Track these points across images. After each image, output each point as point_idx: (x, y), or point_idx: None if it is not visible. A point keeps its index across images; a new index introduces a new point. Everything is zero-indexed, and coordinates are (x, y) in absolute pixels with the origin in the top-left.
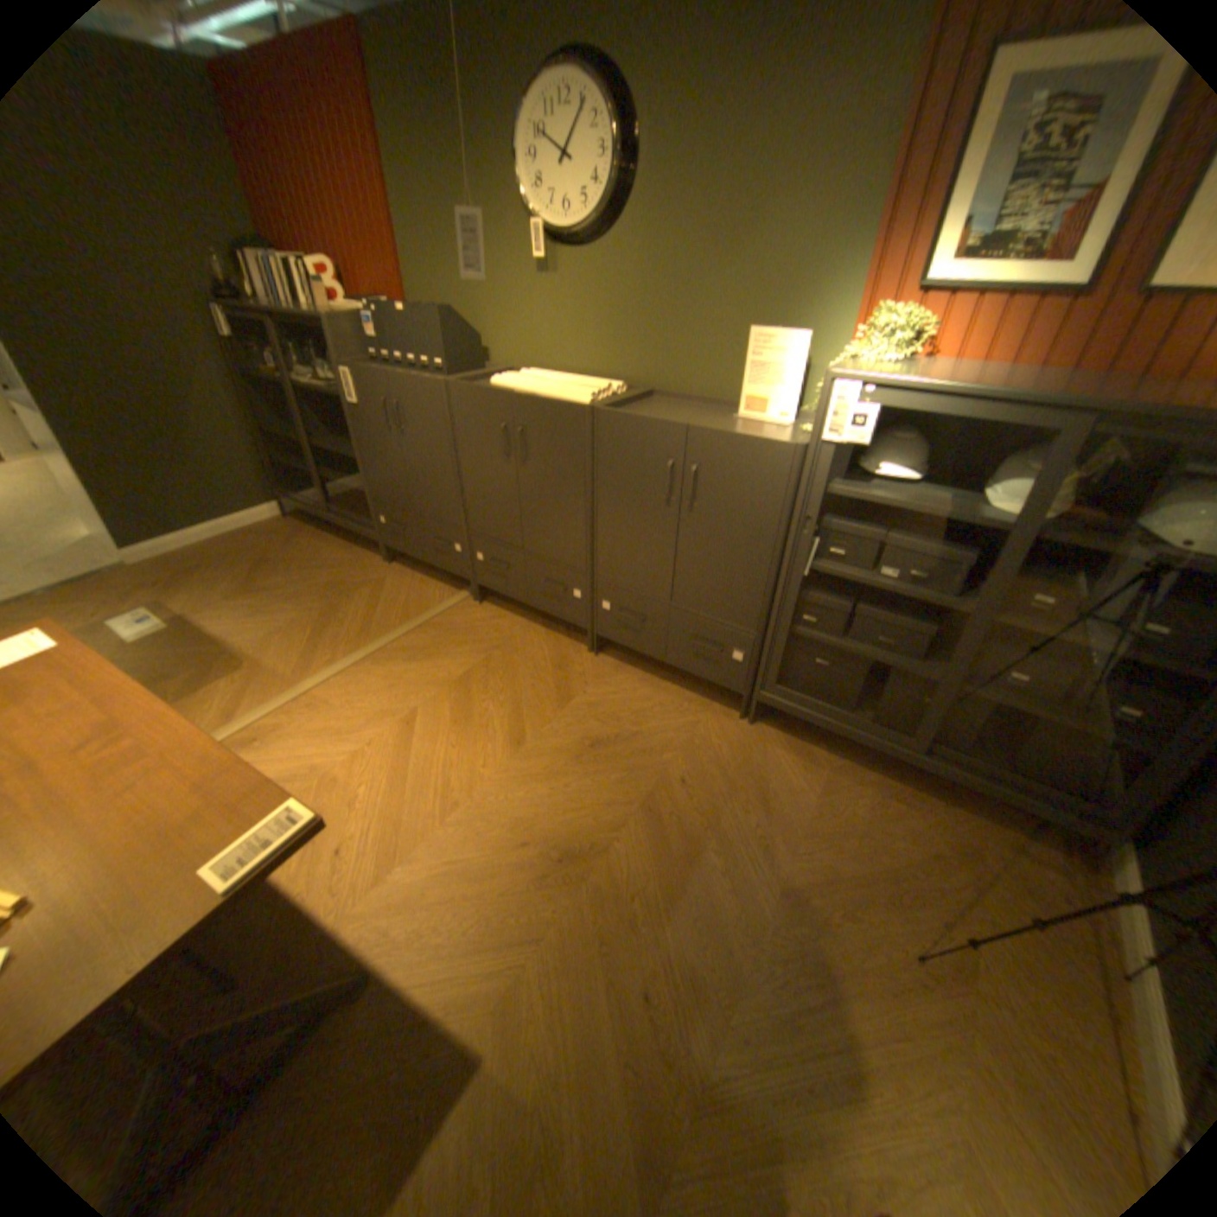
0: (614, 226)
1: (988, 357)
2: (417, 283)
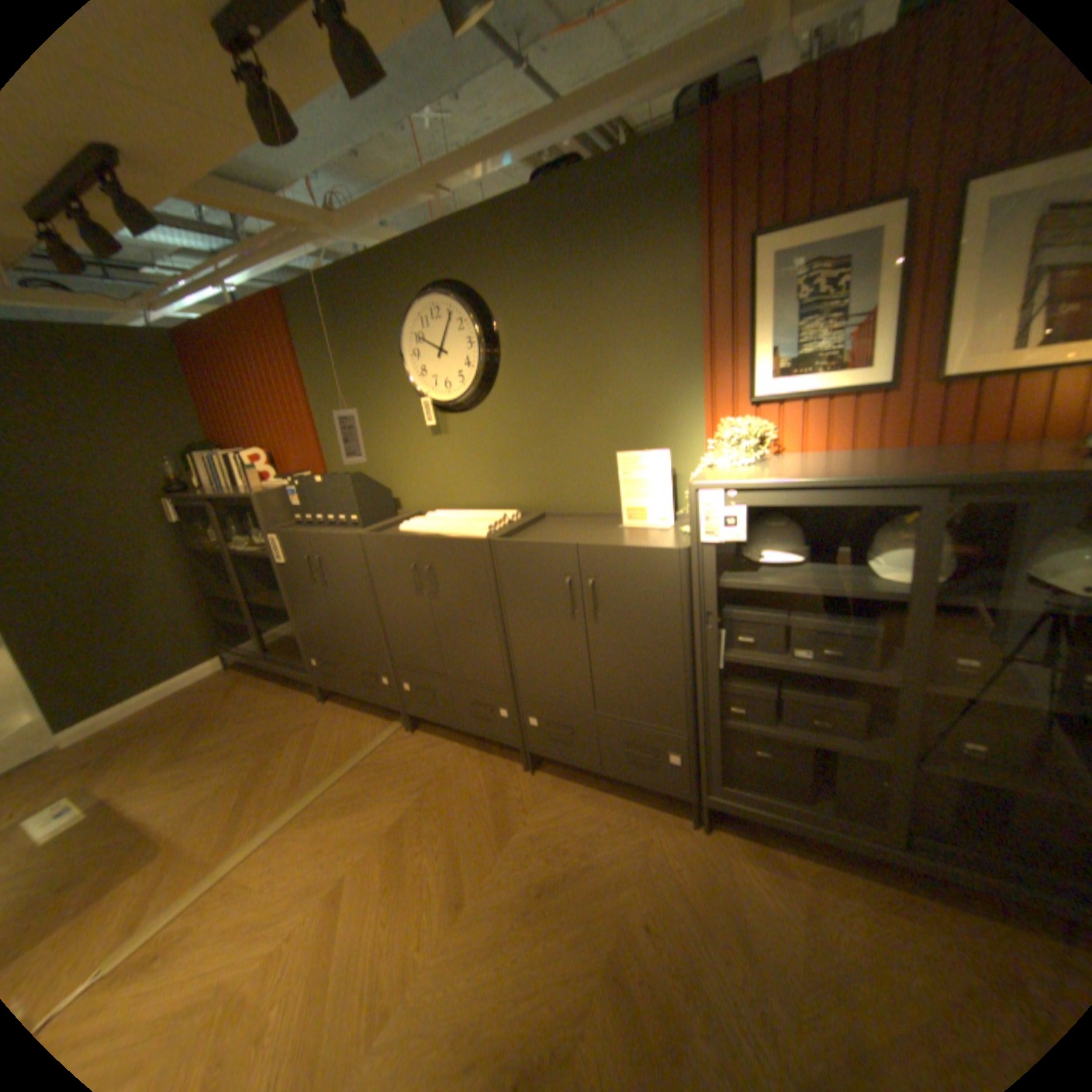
0: (489, 393)
1: (828, 448)
2: (336, 456)
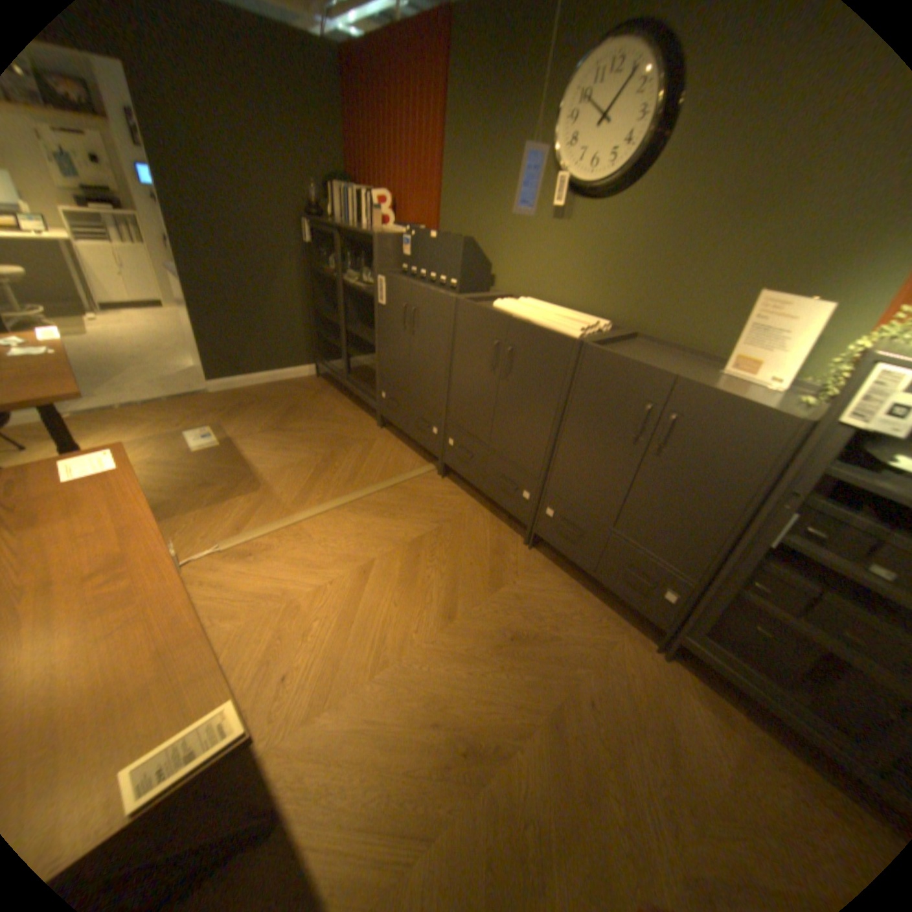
0: (634, 183)
1: None
2: (450, 218)
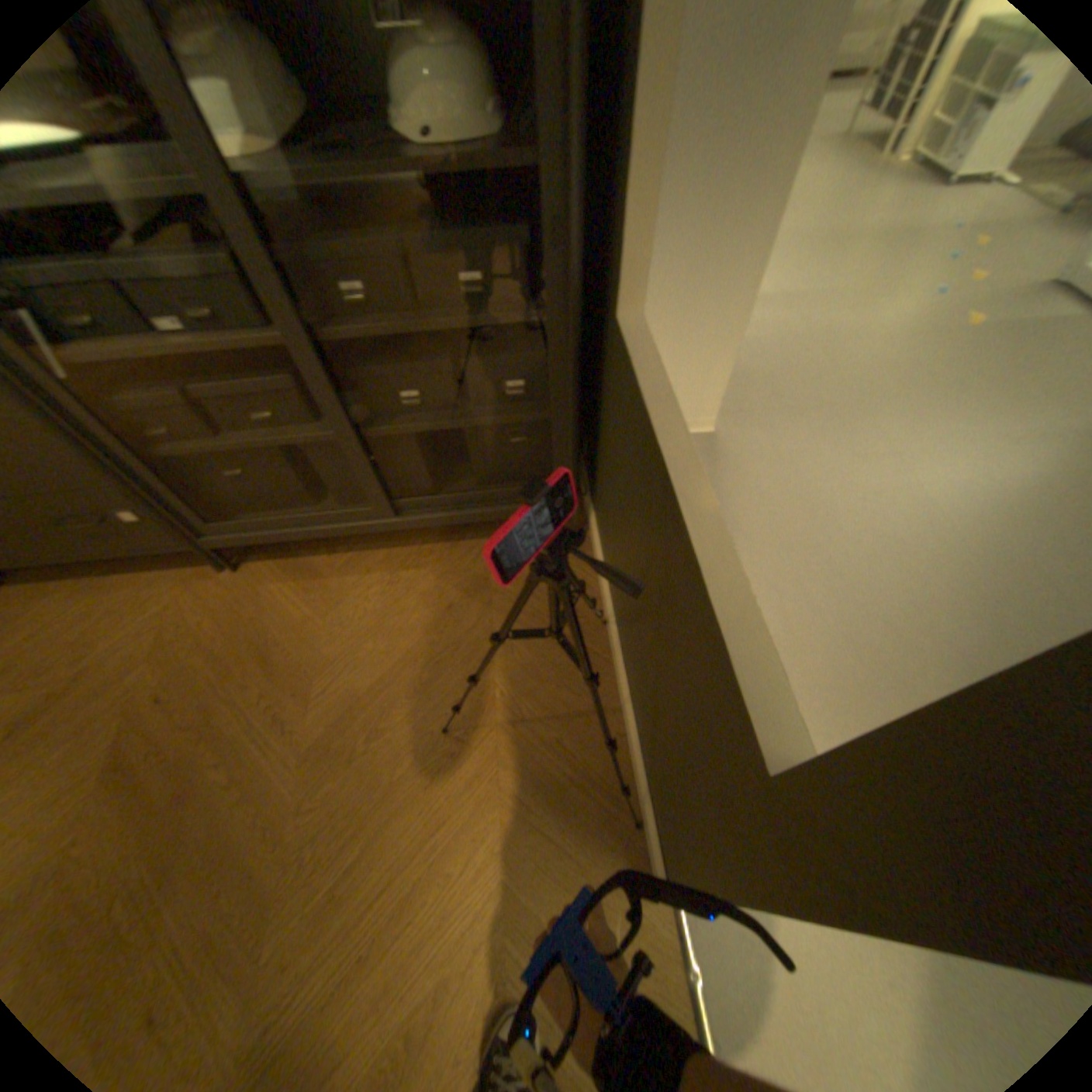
0: None
1: None
2: None
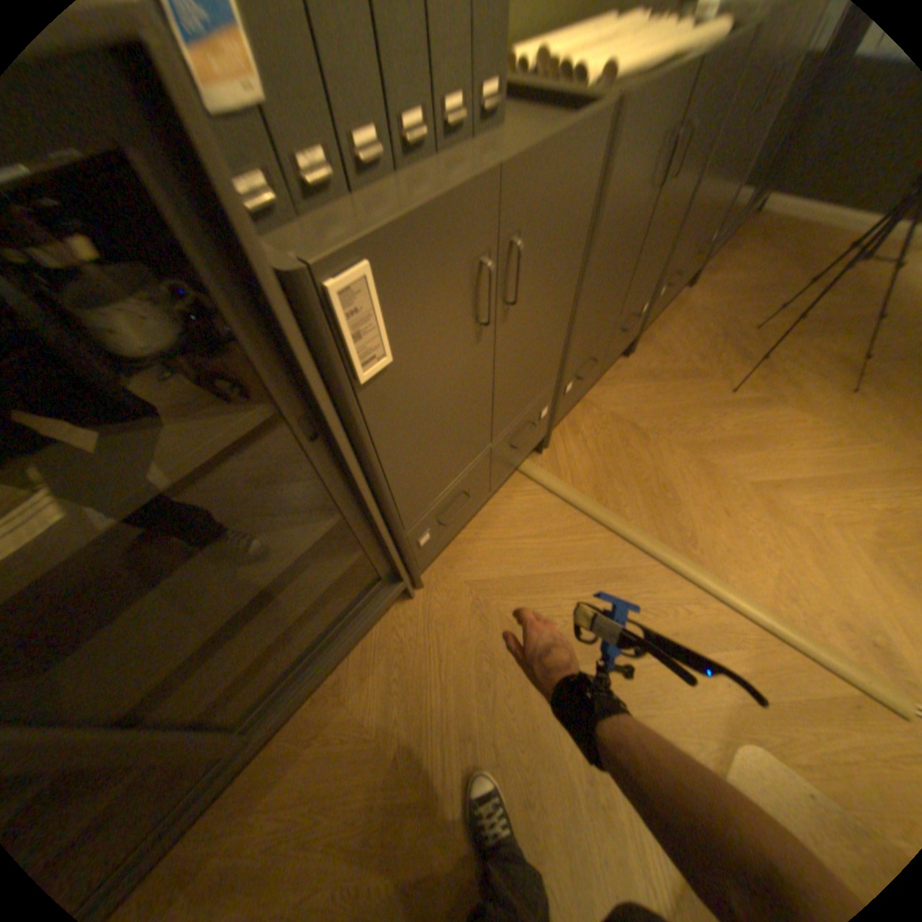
0: None
1: None
2: None
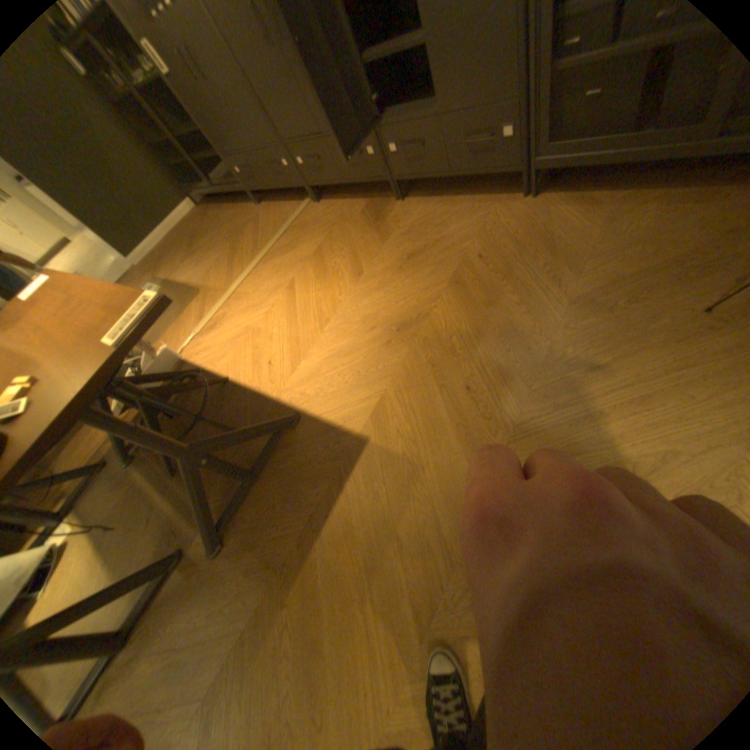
0: None
1: None
2: None
